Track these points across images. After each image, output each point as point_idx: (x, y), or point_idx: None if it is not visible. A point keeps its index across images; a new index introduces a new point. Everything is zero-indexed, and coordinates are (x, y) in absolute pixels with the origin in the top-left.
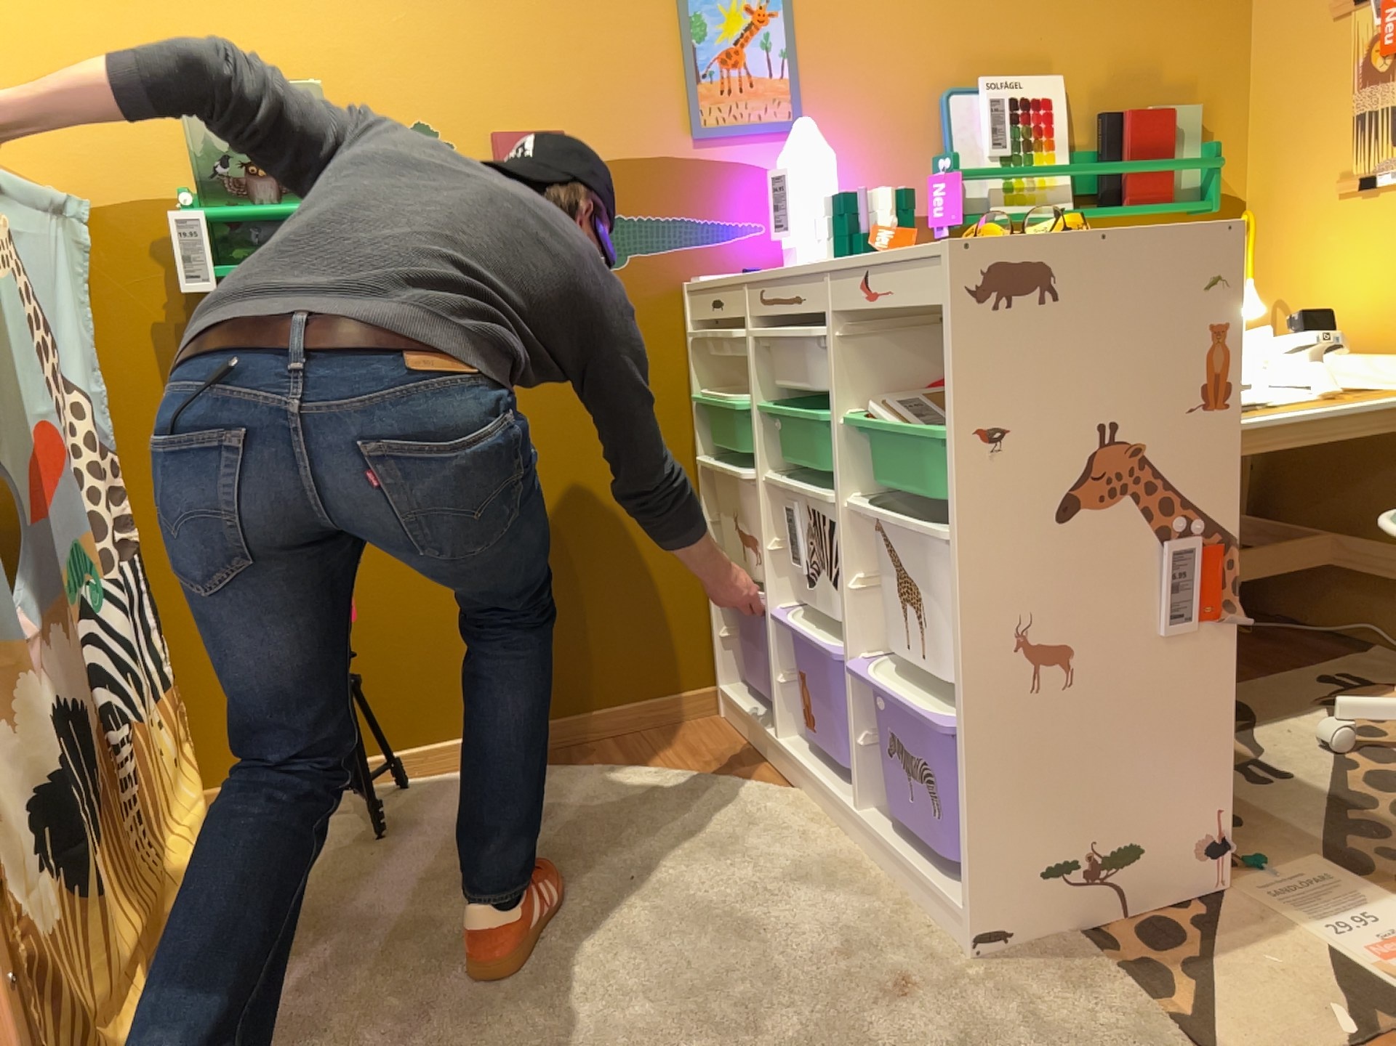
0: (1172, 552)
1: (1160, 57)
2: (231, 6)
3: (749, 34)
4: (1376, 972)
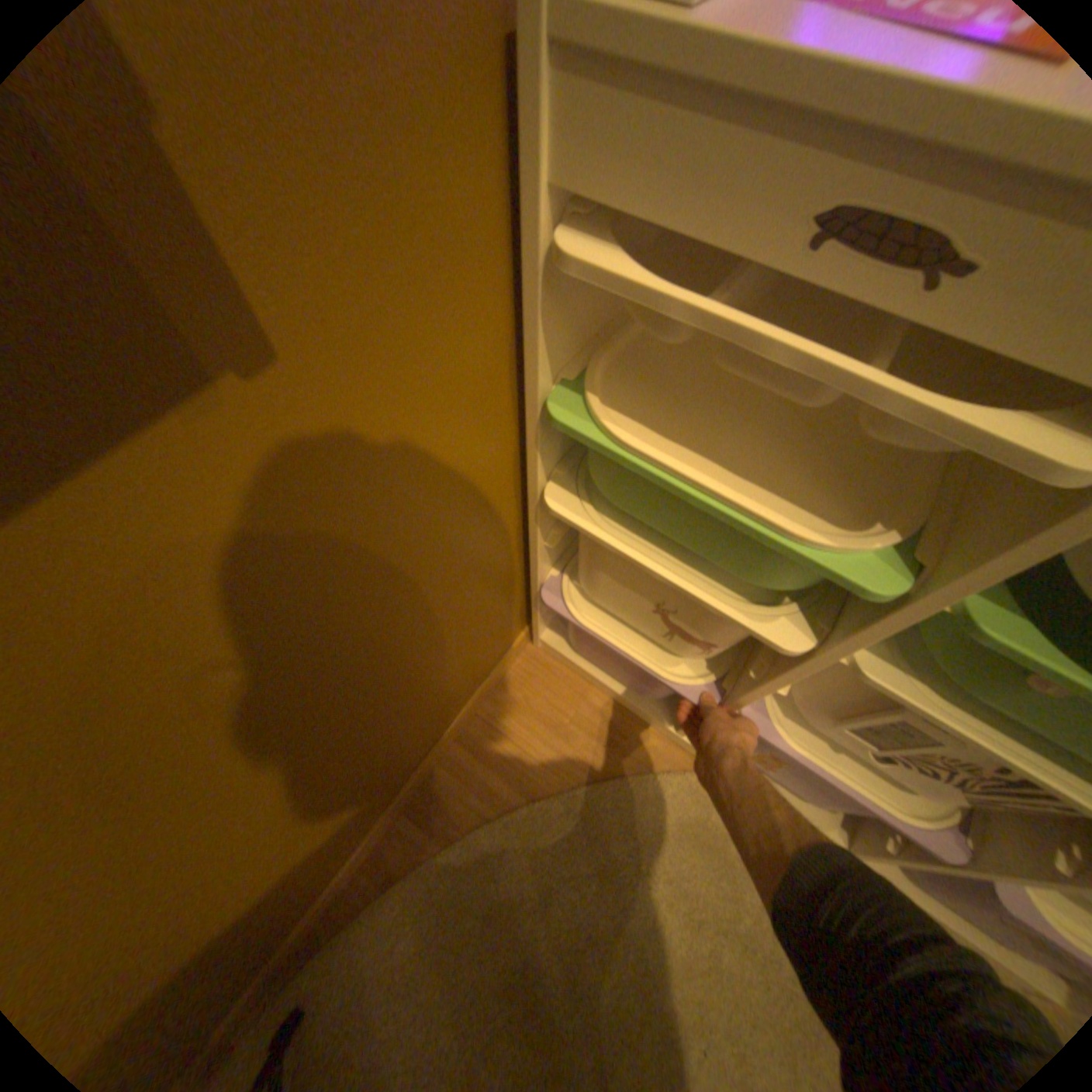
0: None
1: None
2: None
3: None
4: None
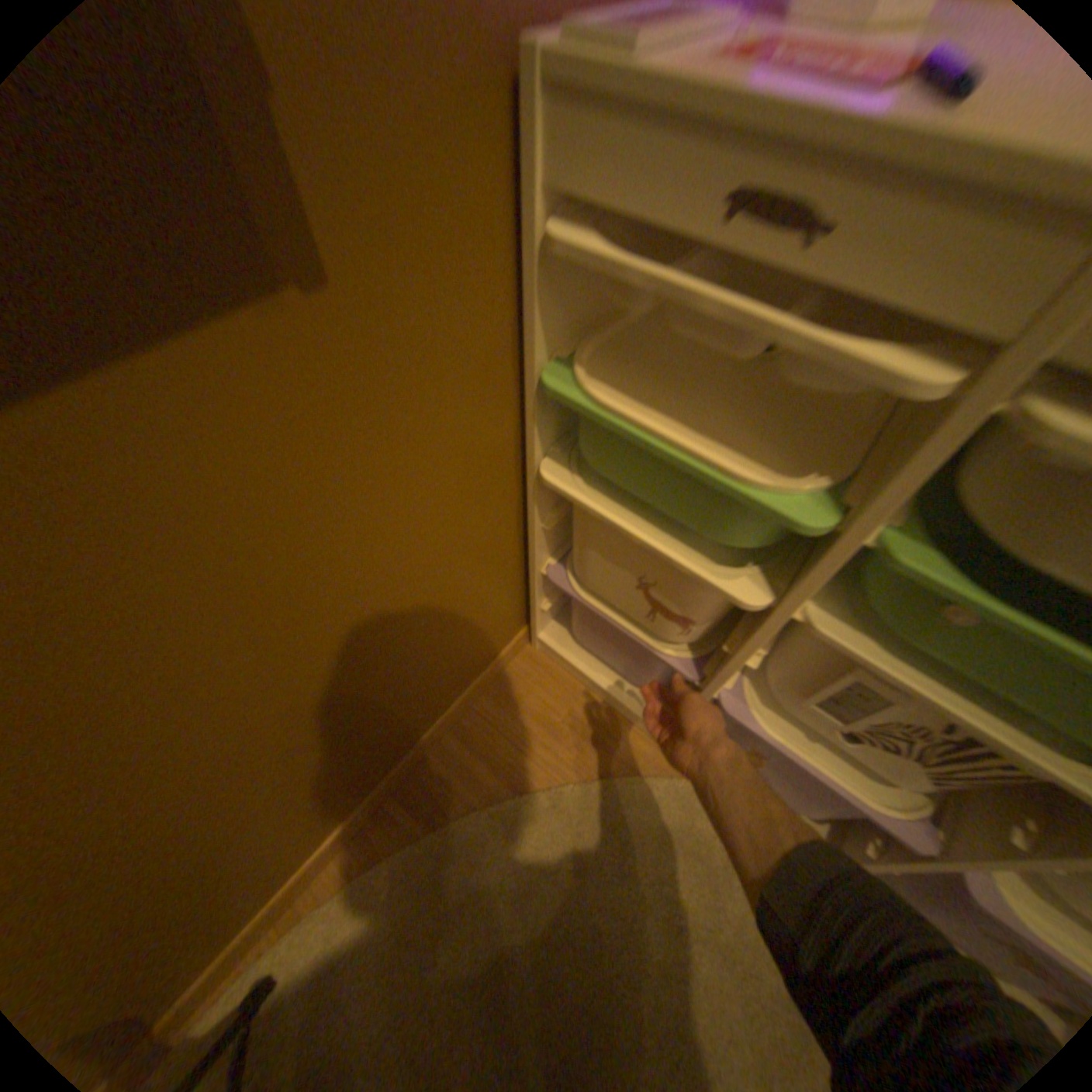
0: None
1: None
2: None
3: None
4: None
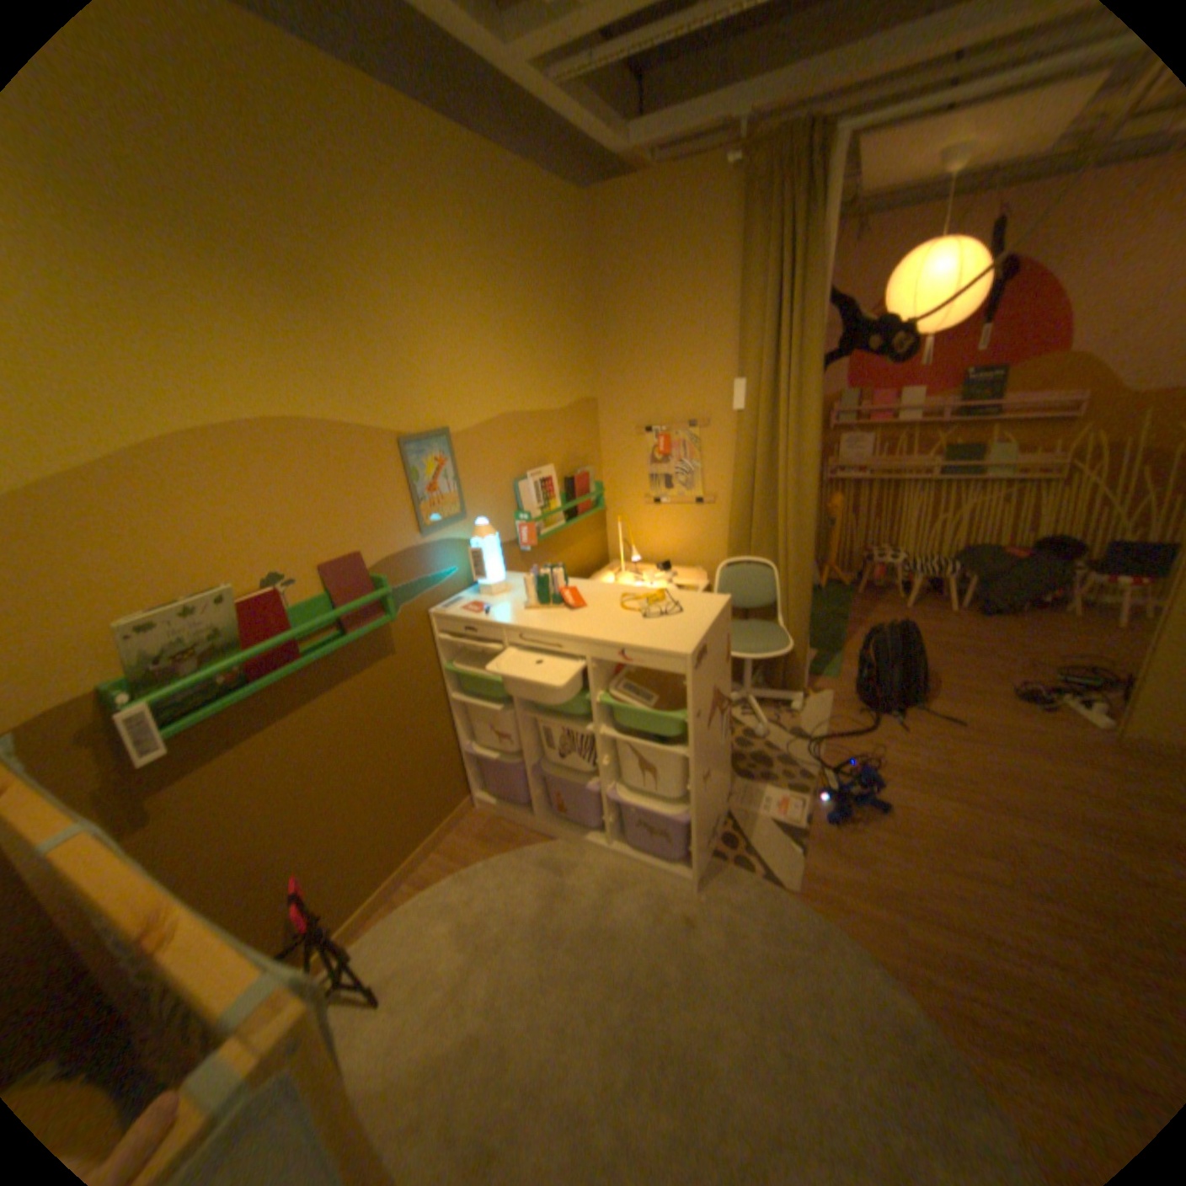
0: (725, 718)
1: (577, 448)
2: (104, 531)
3: (437, 473)
4: (784, 820)
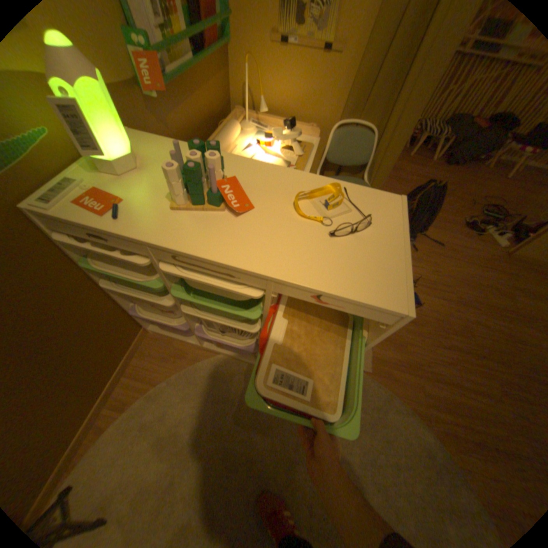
0: None
1: None
2: None
3: None
4: None
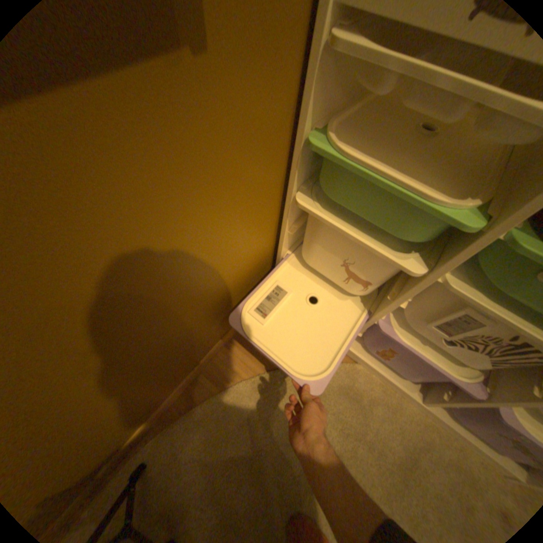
0: None
1: None
2: None
3: None
4: None
